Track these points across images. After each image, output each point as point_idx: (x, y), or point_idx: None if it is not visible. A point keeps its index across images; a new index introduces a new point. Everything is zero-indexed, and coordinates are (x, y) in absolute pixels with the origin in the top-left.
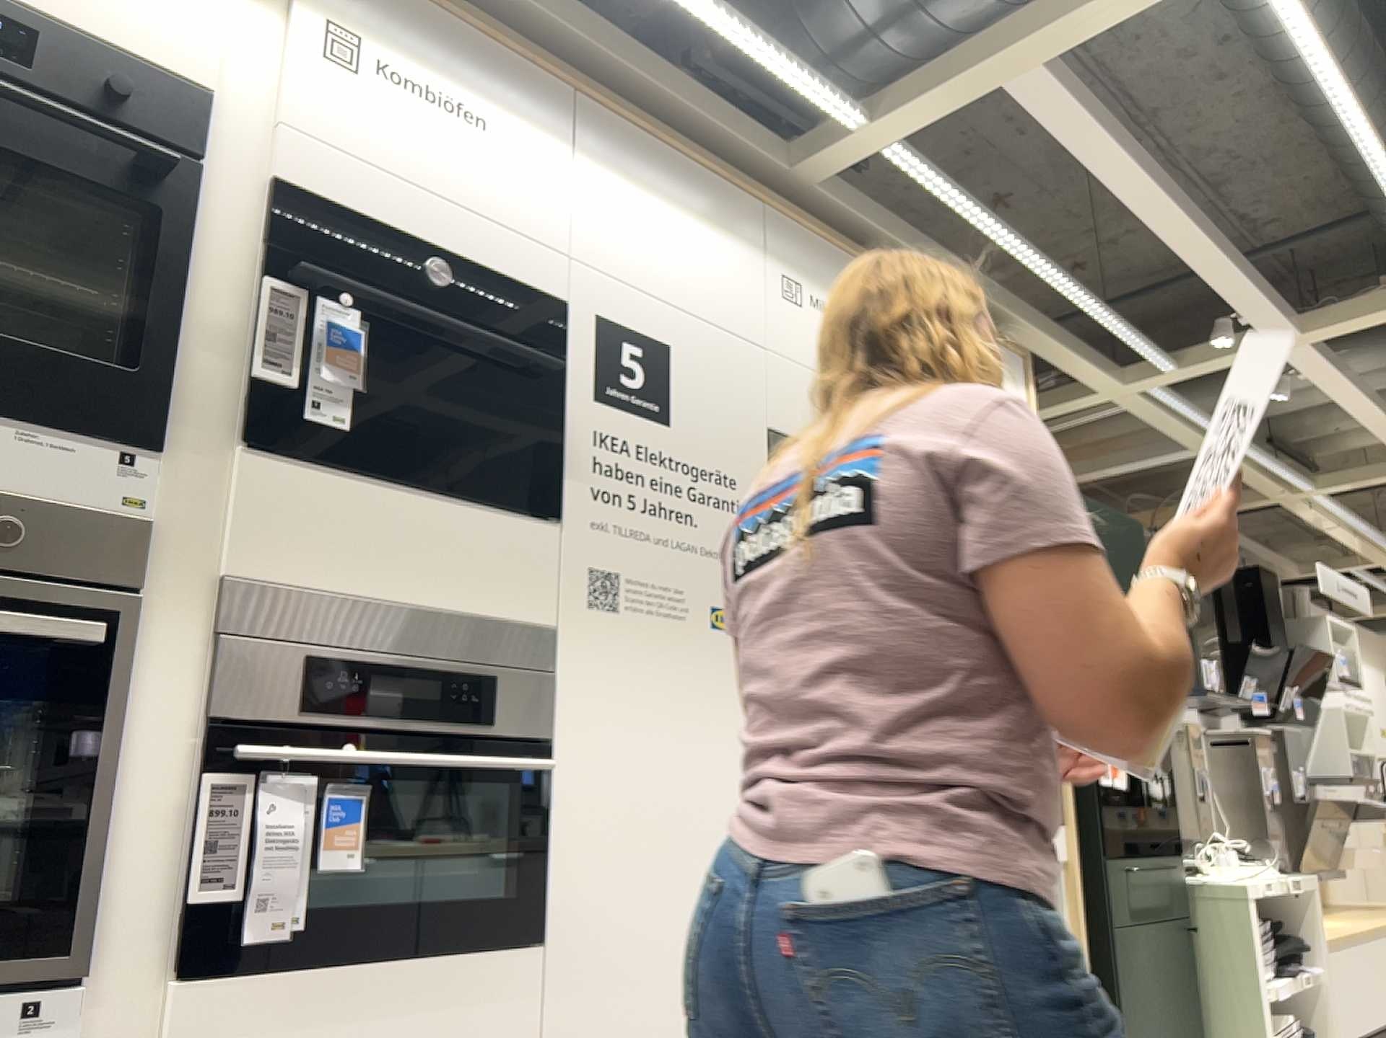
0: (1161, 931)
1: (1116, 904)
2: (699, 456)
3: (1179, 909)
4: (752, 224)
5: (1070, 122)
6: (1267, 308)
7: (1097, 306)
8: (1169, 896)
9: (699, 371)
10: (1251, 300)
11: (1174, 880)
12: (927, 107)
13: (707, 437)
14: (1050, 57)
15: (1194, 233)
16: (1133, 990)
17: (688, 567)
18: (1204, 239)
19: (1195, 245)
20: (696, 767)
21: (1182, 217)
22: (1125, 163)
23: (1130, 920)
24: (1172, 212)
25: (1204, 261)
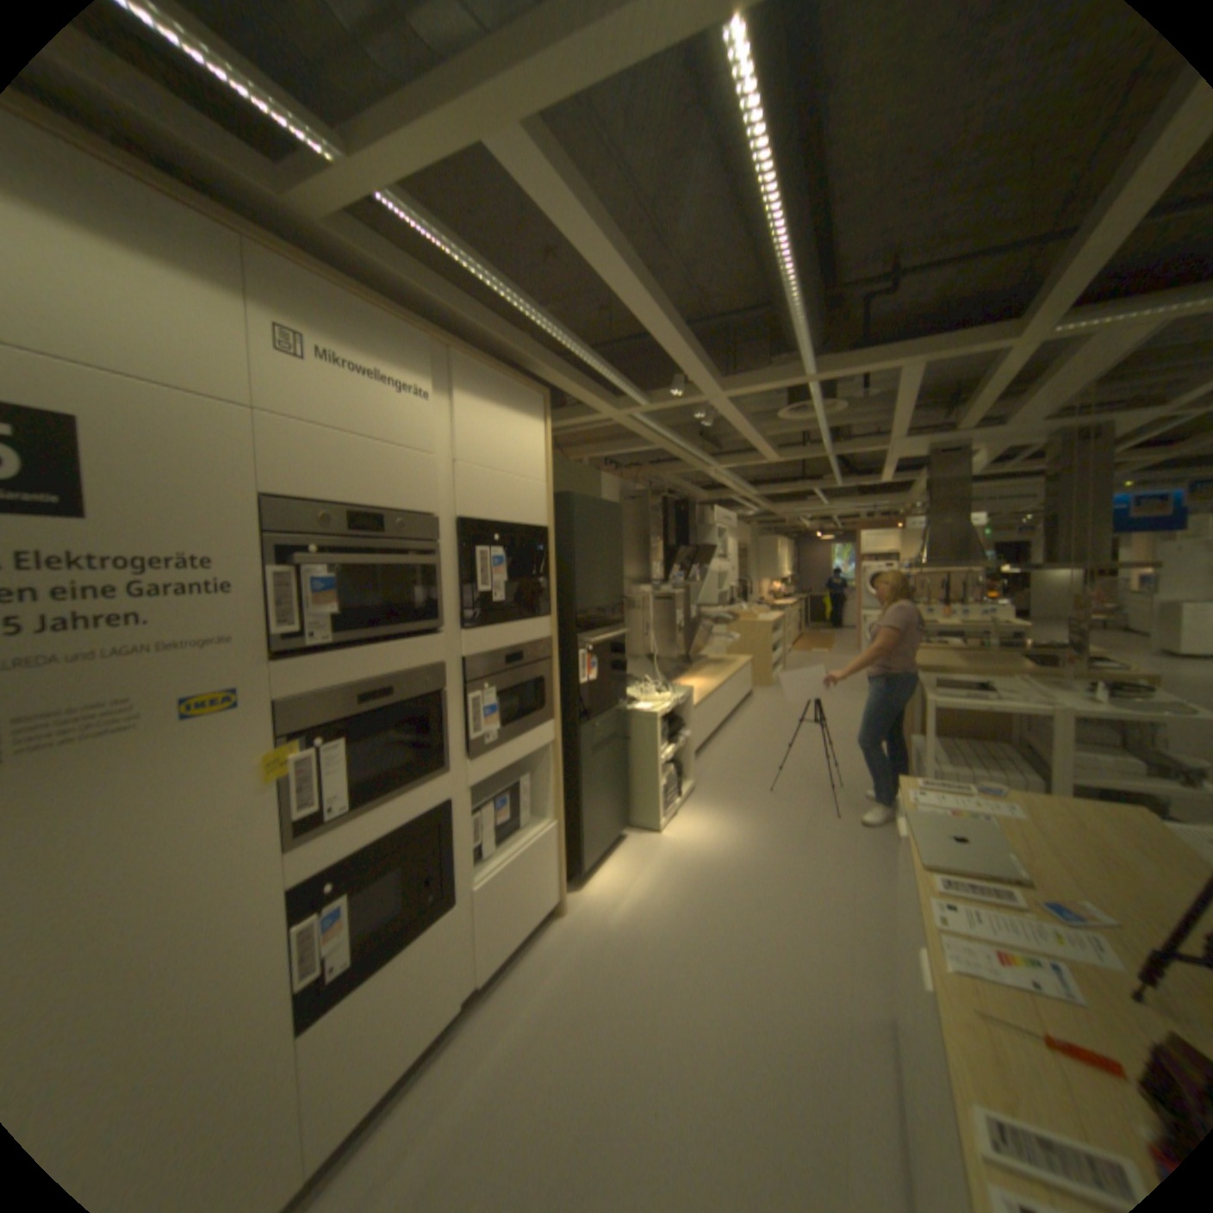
0: (609, 749)
1: (584, 749)
2: (142, 546)
3: (621, 730)
4: (222, 262)
5: (556, 202)
6: (707, 376)
7: (597, 363)
8: (616, 727)
9: (136, 446)
10: (698, 370)
11: (620, 716)
12: (405, 152)
13: (156, 522)
14: (525, 116)
15: (663, 321)
16: (589, 792)
17: (134, 670)
18: (669, 325)
19: (663, 329)
20: (164, 857)
21: (654, 307)
22: (609, 252)
23: (590, 754)
24: (648, 301)
25: (669, 341)
